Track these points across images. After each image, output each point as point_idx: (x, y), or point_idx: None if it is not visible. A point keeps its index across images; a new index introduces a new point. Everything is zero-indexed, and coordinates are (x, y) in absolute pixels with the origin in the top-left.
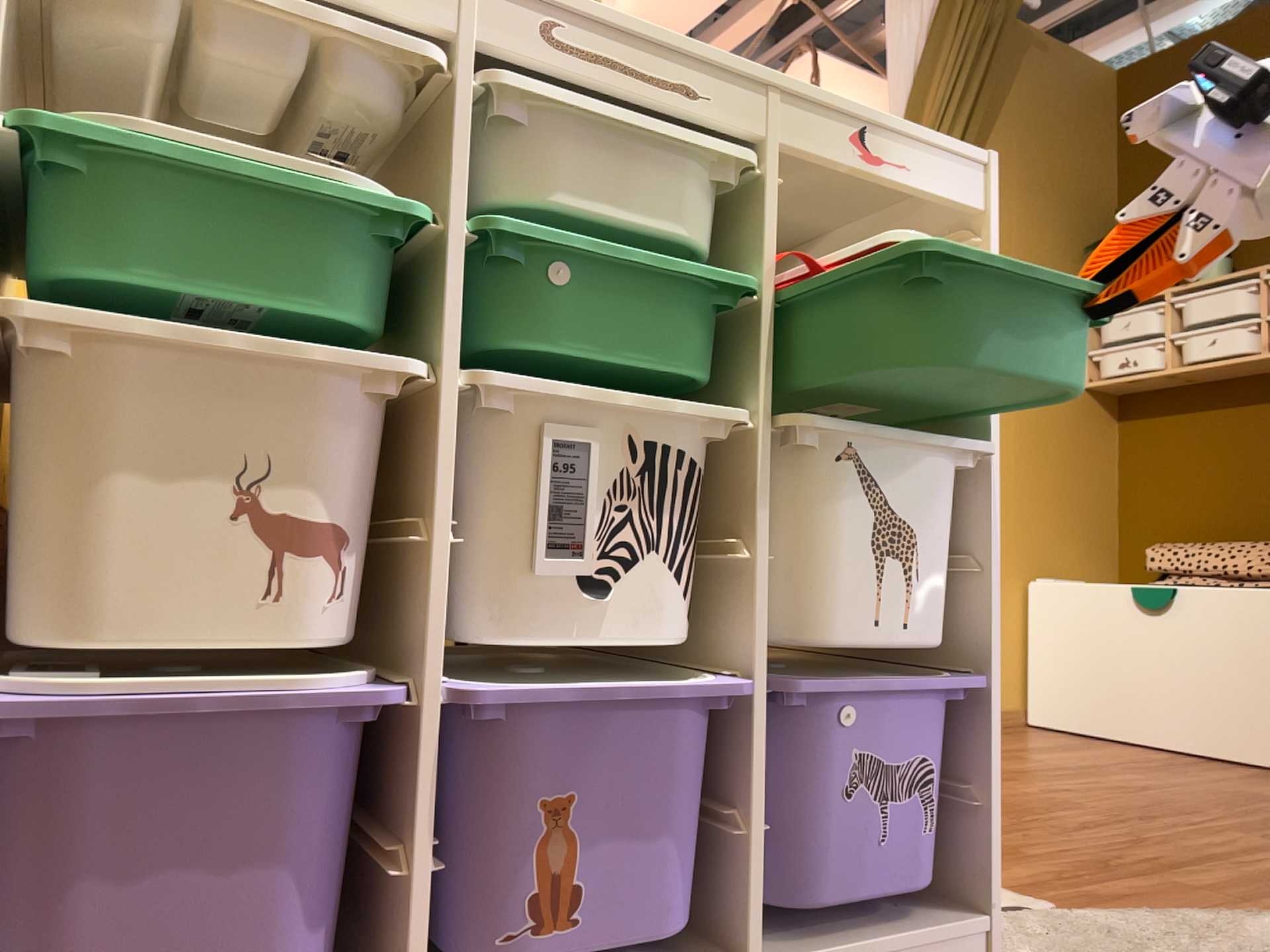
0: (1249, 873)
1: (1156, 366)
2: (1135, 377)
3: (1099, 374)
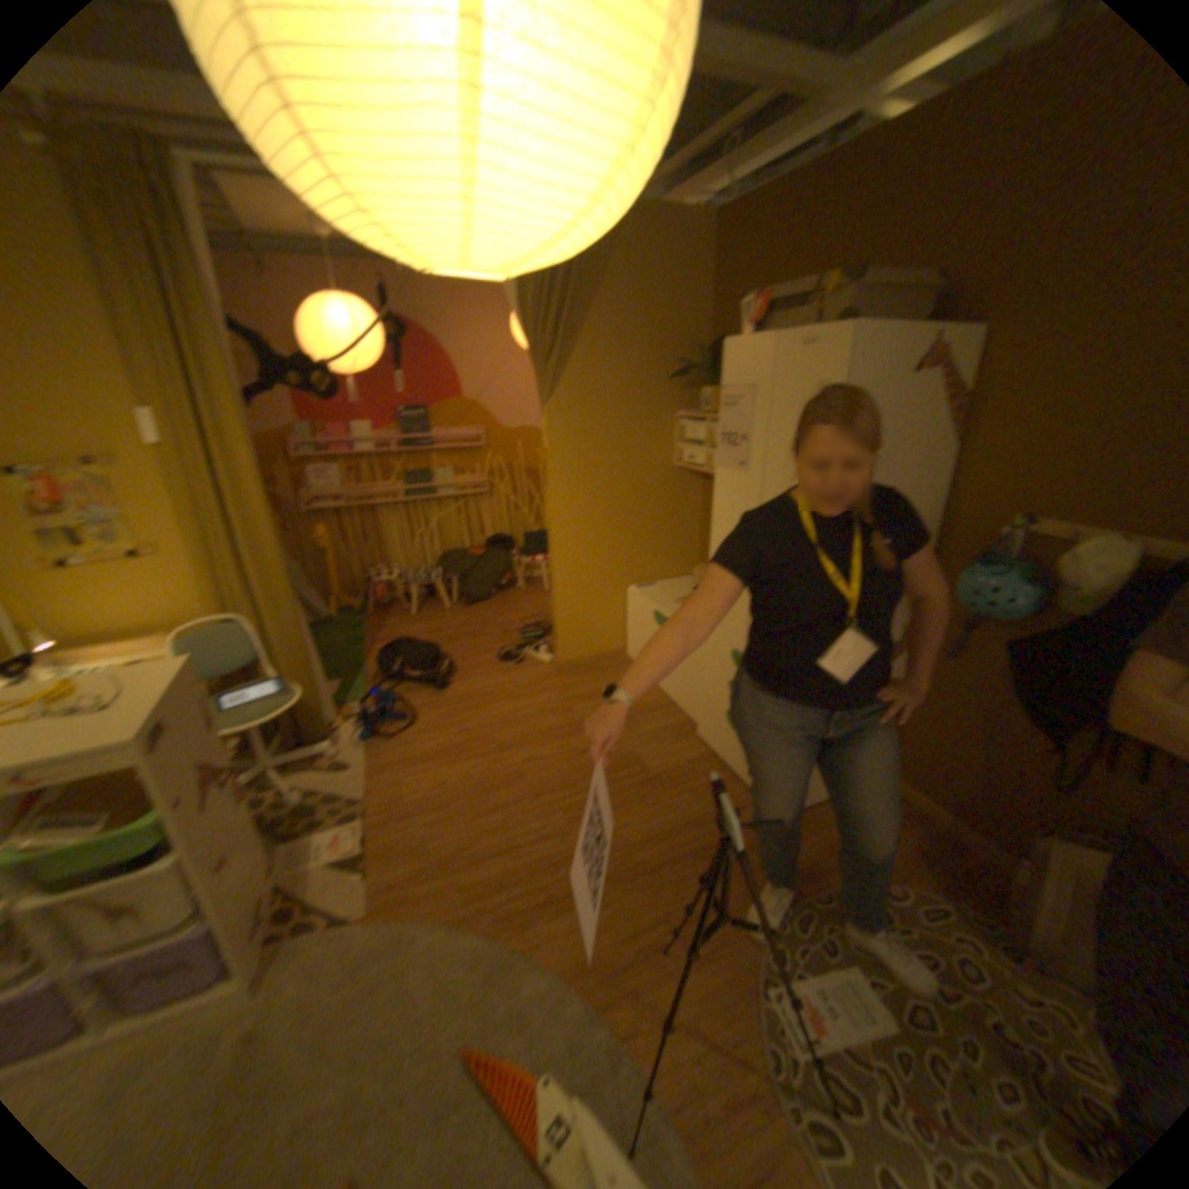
0: (499, 881)
1: (704, 466)
2: (696, 470)
3: (684, 460)
